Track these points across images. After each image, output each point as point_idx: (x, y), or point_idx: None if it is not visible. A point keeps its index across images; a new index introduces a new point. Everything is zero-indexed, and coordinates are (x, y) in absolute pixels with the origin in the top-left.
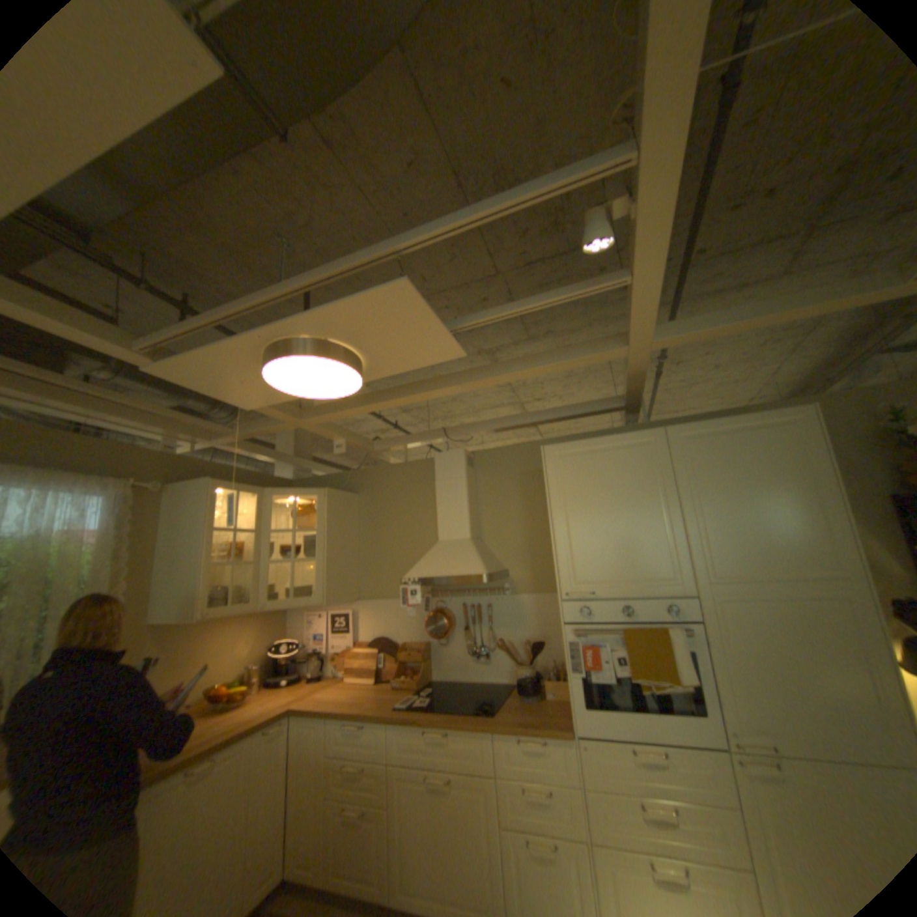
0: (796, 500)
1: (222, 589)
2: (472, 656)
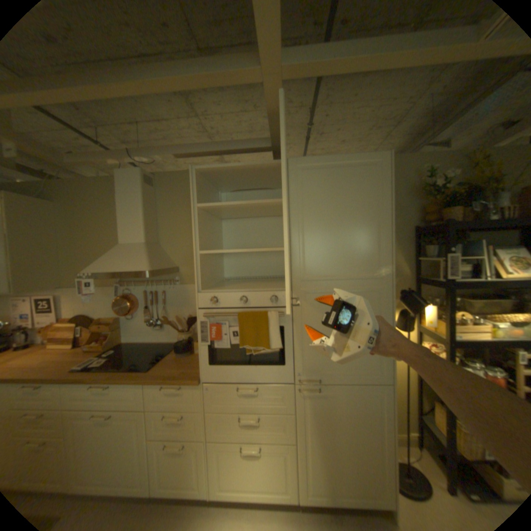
0: (364, 223)
1: None
2: (149, 326)
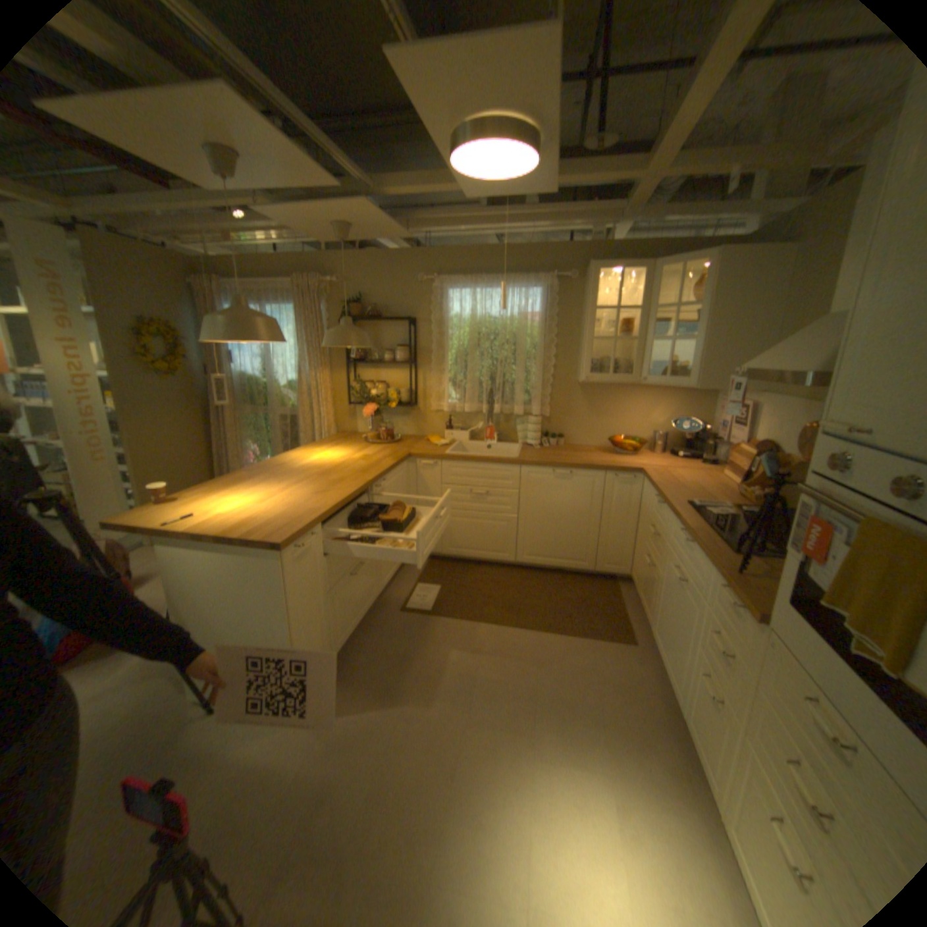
0: None
1: (610, 359)
2: None
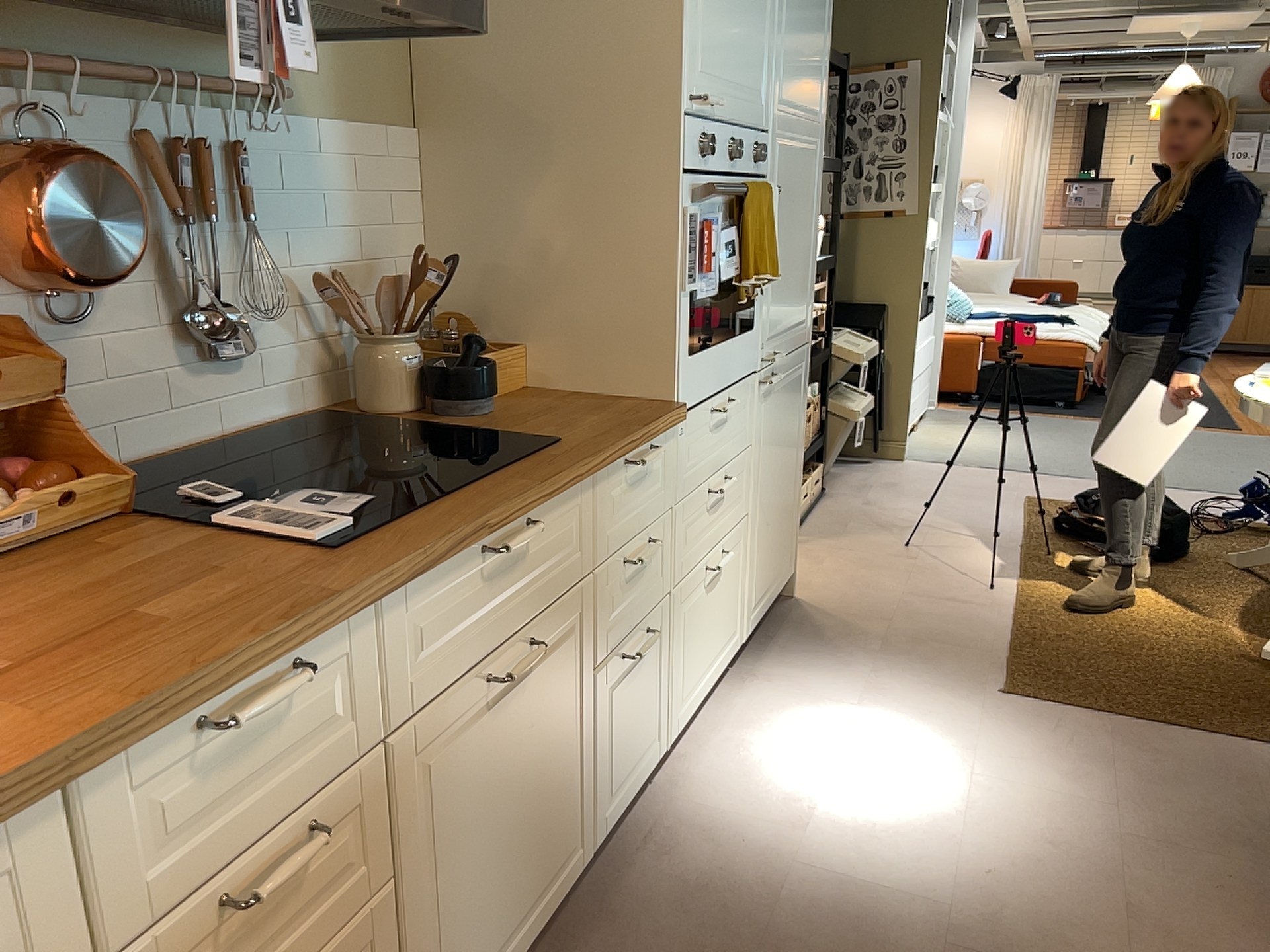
0: None
1: None
2: (211, 340)
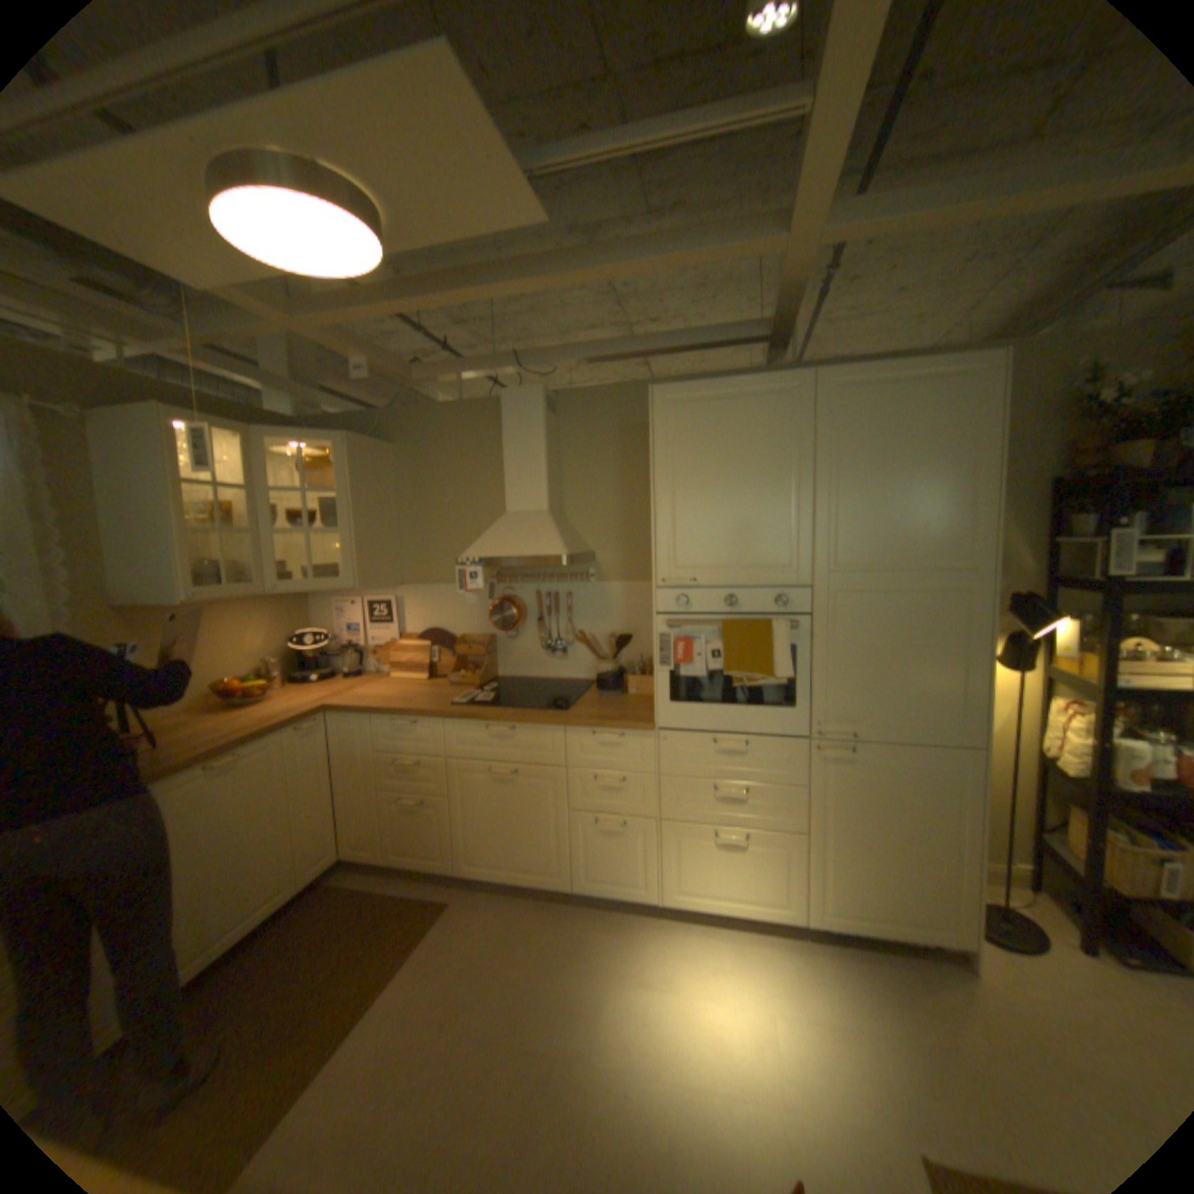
0: (949, 477)
1: (210, 564)
2: (546, 650)
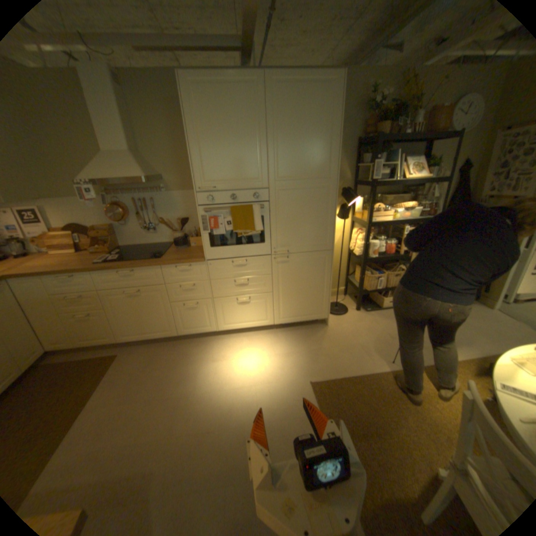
0: (321, 134)
1: None
2: (144, 229)
